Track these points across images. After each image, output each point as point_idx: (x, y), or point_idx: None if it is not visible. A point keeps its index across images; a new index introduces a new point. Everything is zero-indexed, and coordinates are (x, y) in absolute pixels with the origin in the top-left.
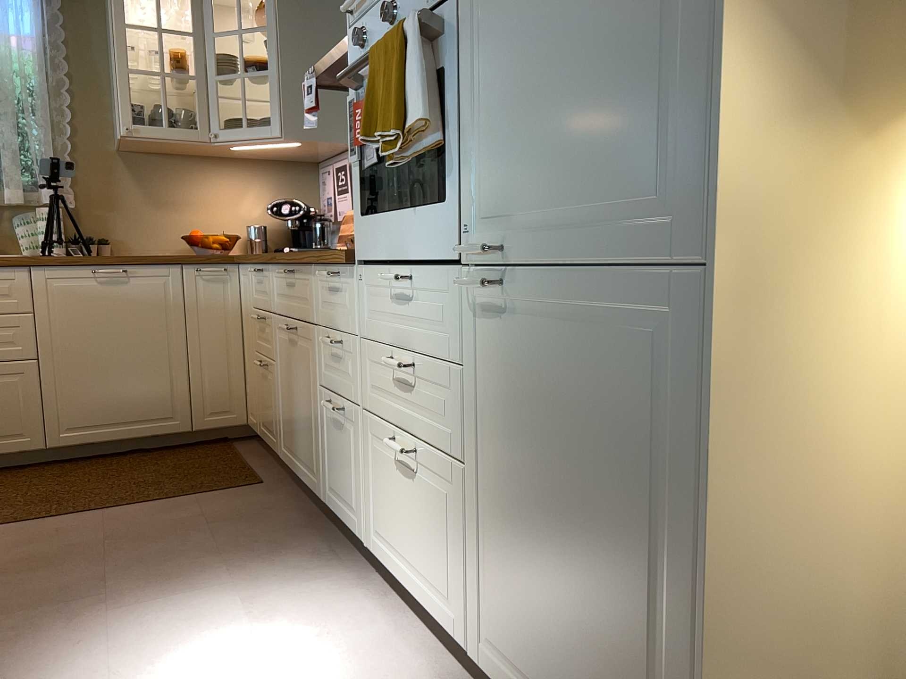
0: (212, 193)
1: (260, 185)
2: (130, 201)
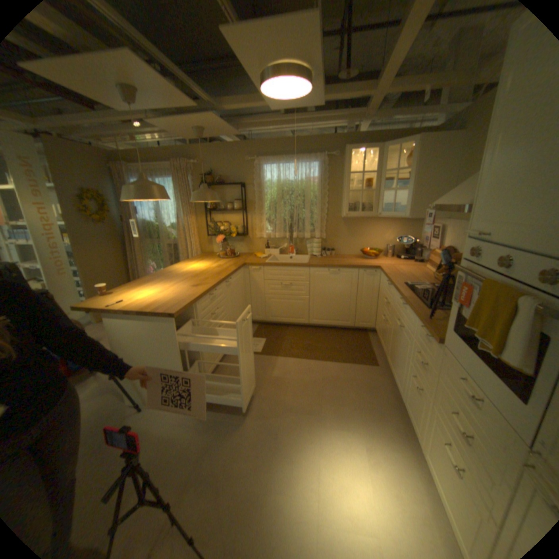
0: (374, 231)
1: (395, 227)
2: (343, 234)
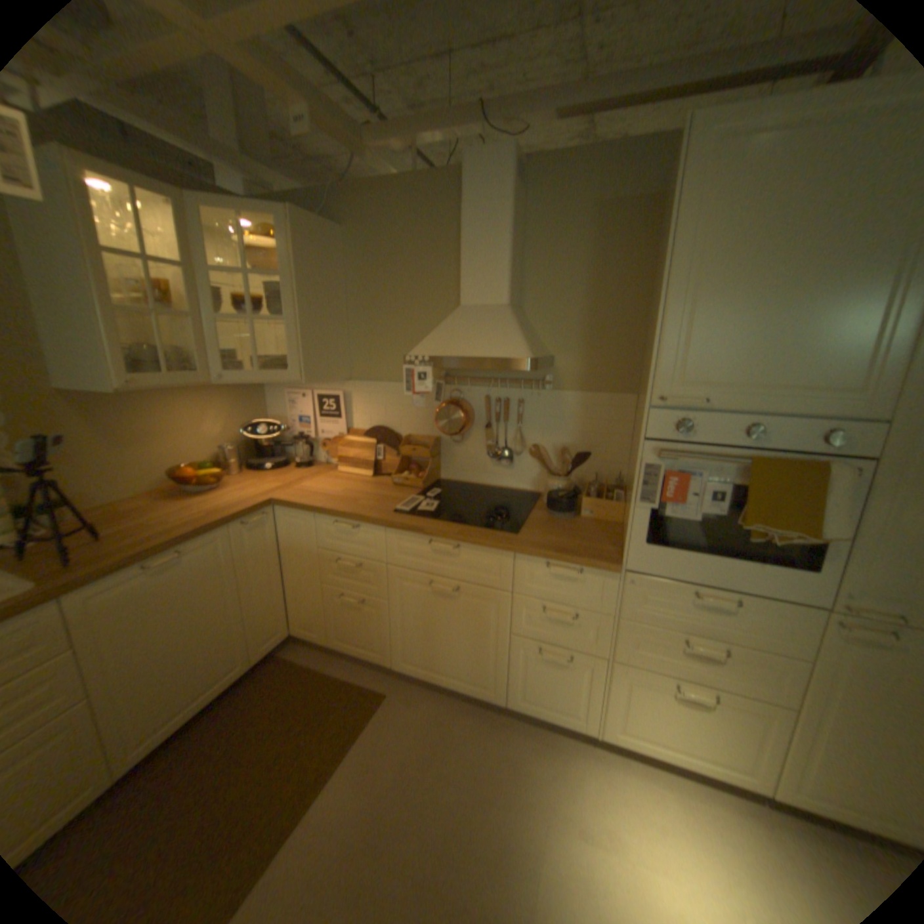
0: (174, 421)
1: (217, 406)
2: (81, 447)
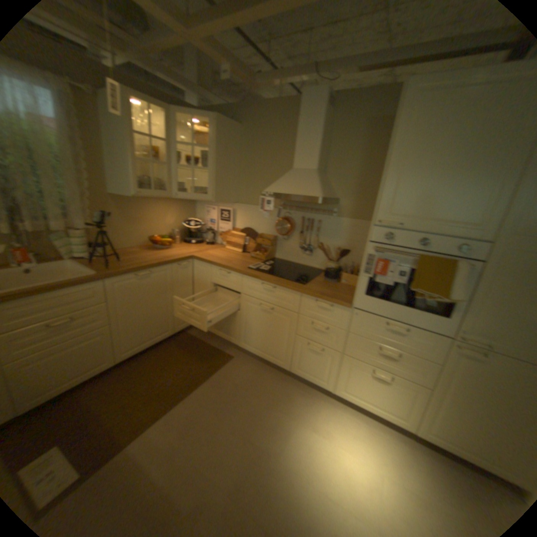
0: (152, 214)
1: (172, 209)
2: (114, 221)
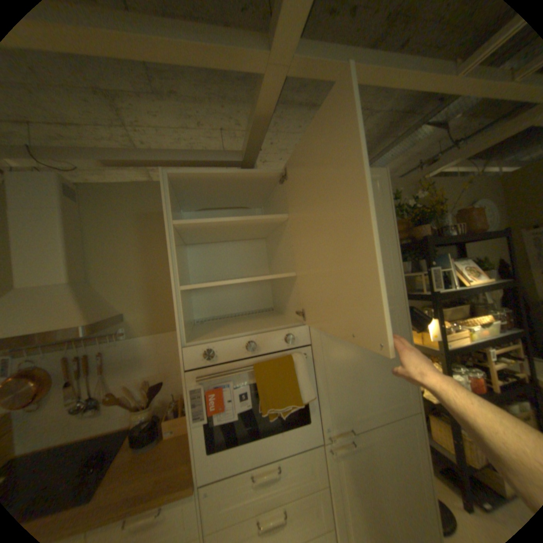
0: None
1: None
2: None
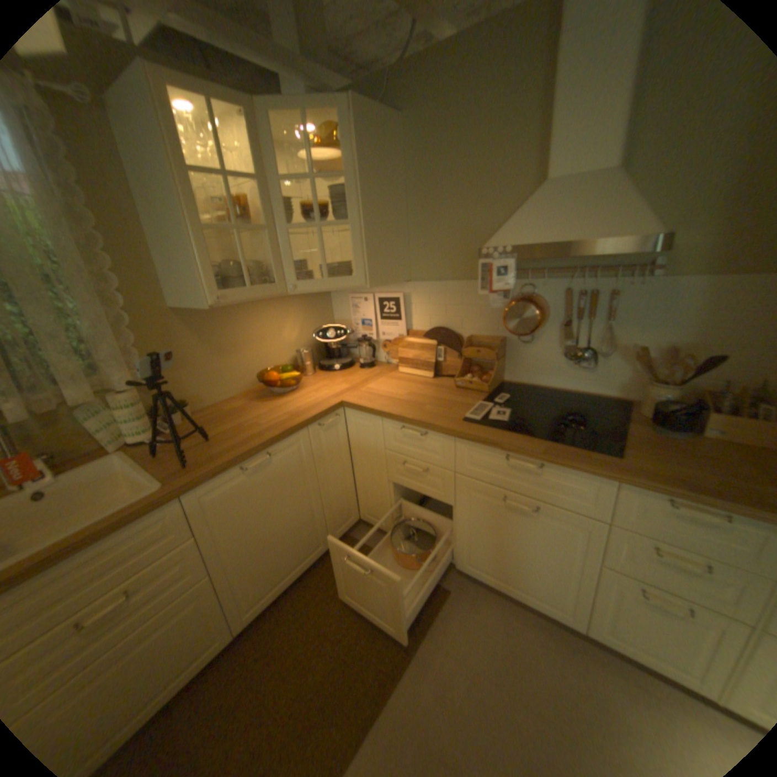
0: (261, 329)
1: (294, 313)
2: (194, 356)
